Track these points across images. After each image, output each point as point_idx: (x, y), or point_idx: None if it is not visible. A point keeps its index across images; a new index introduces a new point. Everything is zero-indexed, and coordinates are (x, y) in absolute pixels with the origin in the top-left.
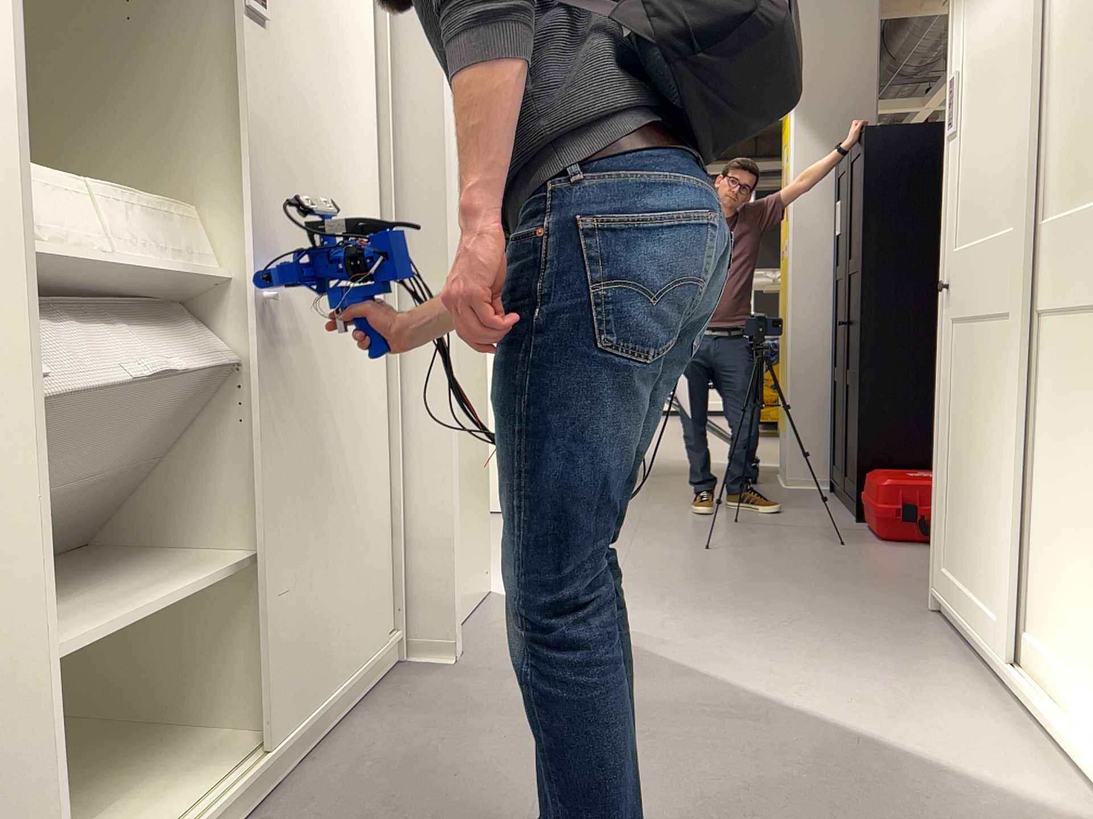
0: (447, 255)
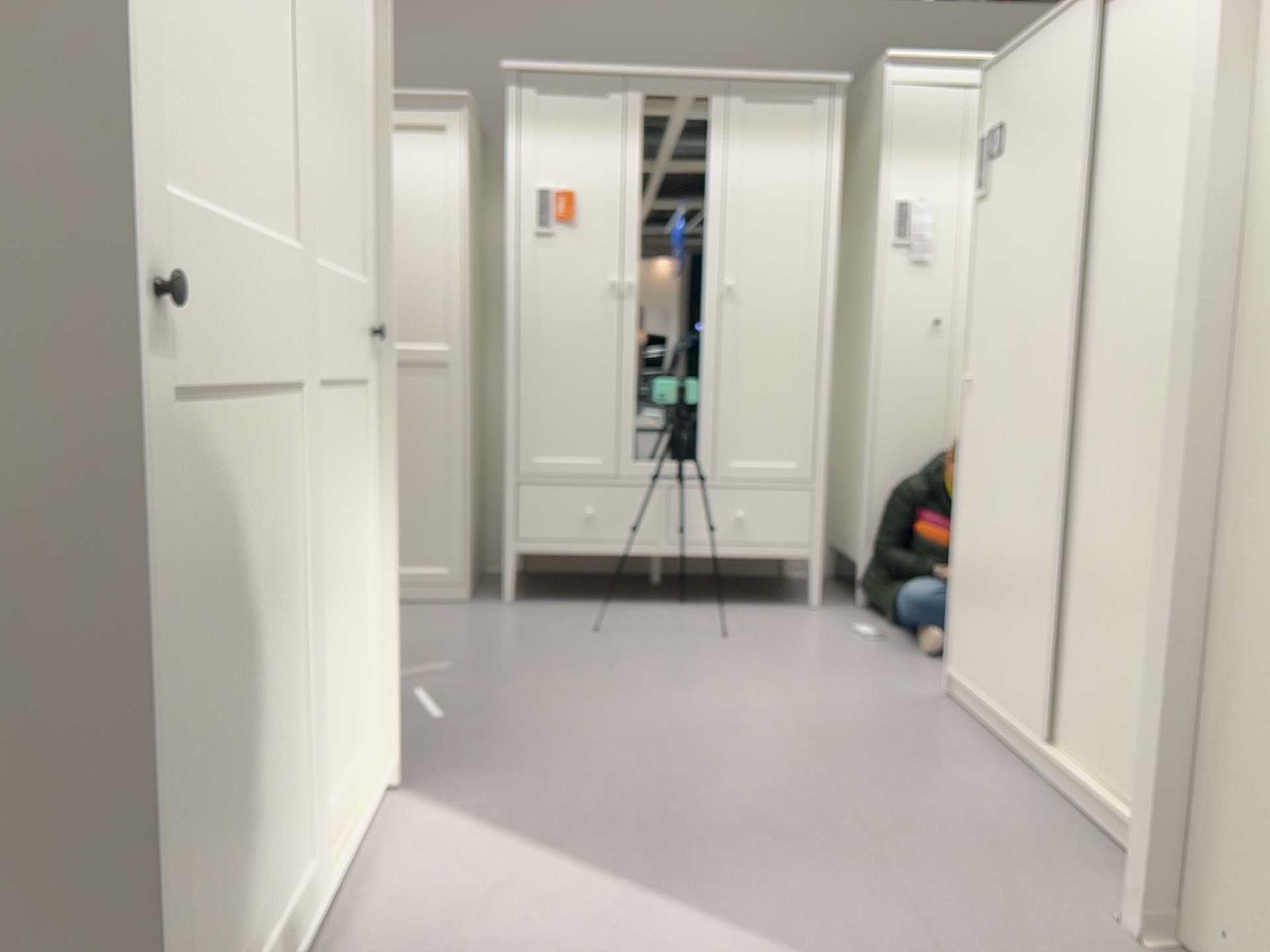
0: (1192, 300)
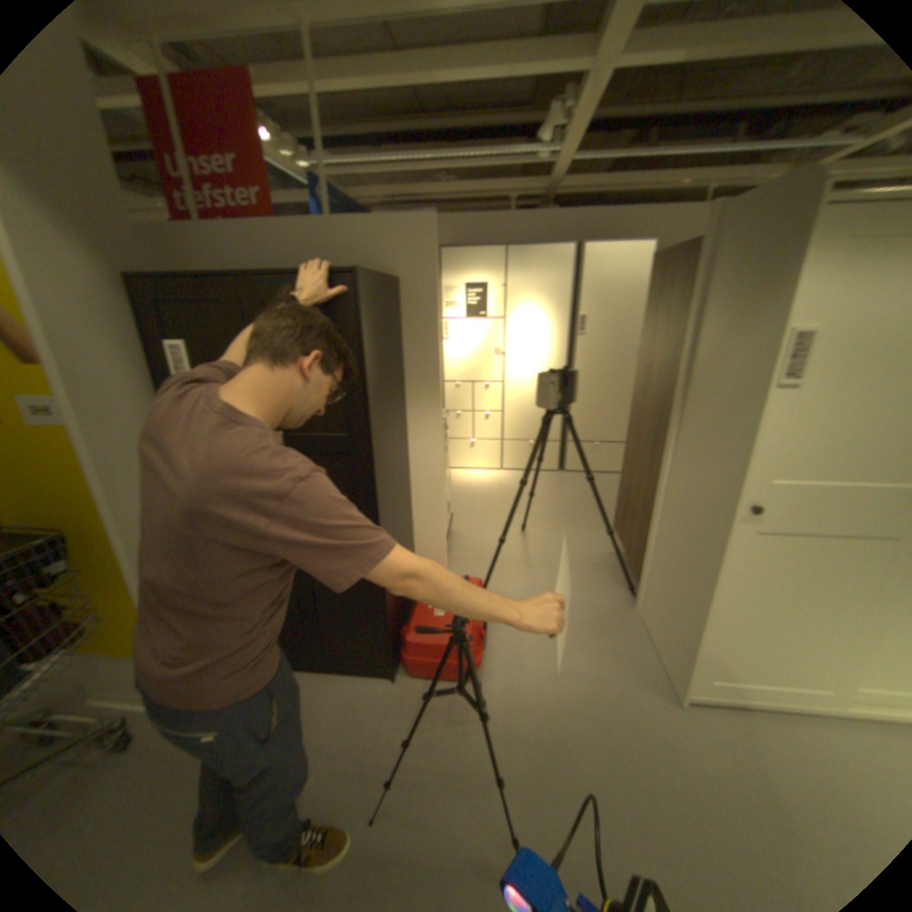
0: None
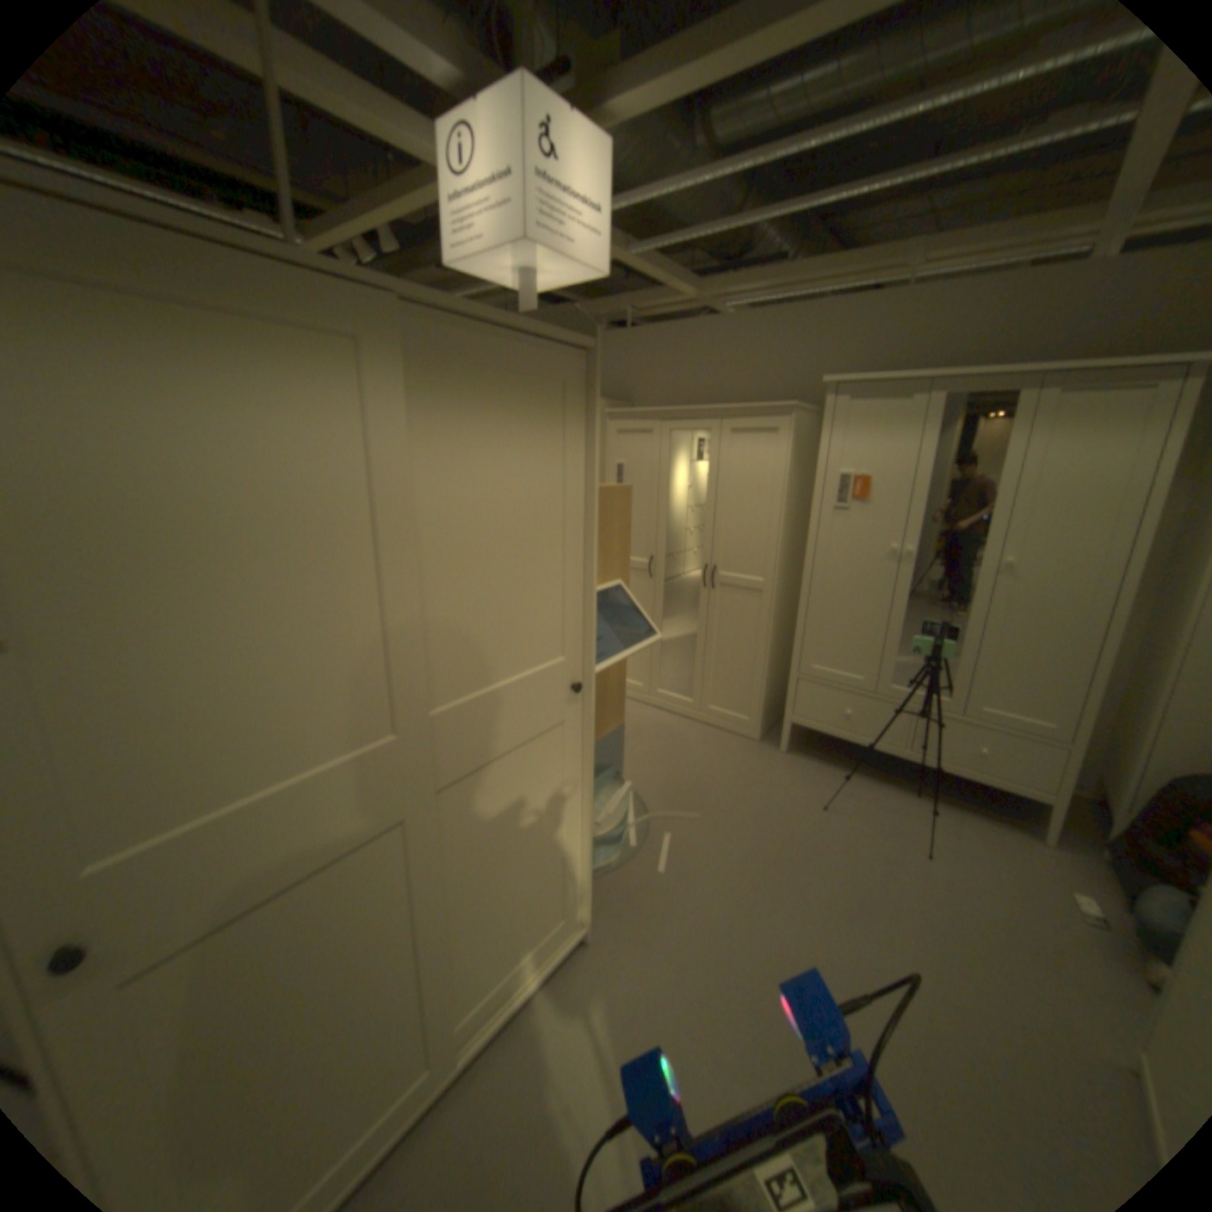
0: None
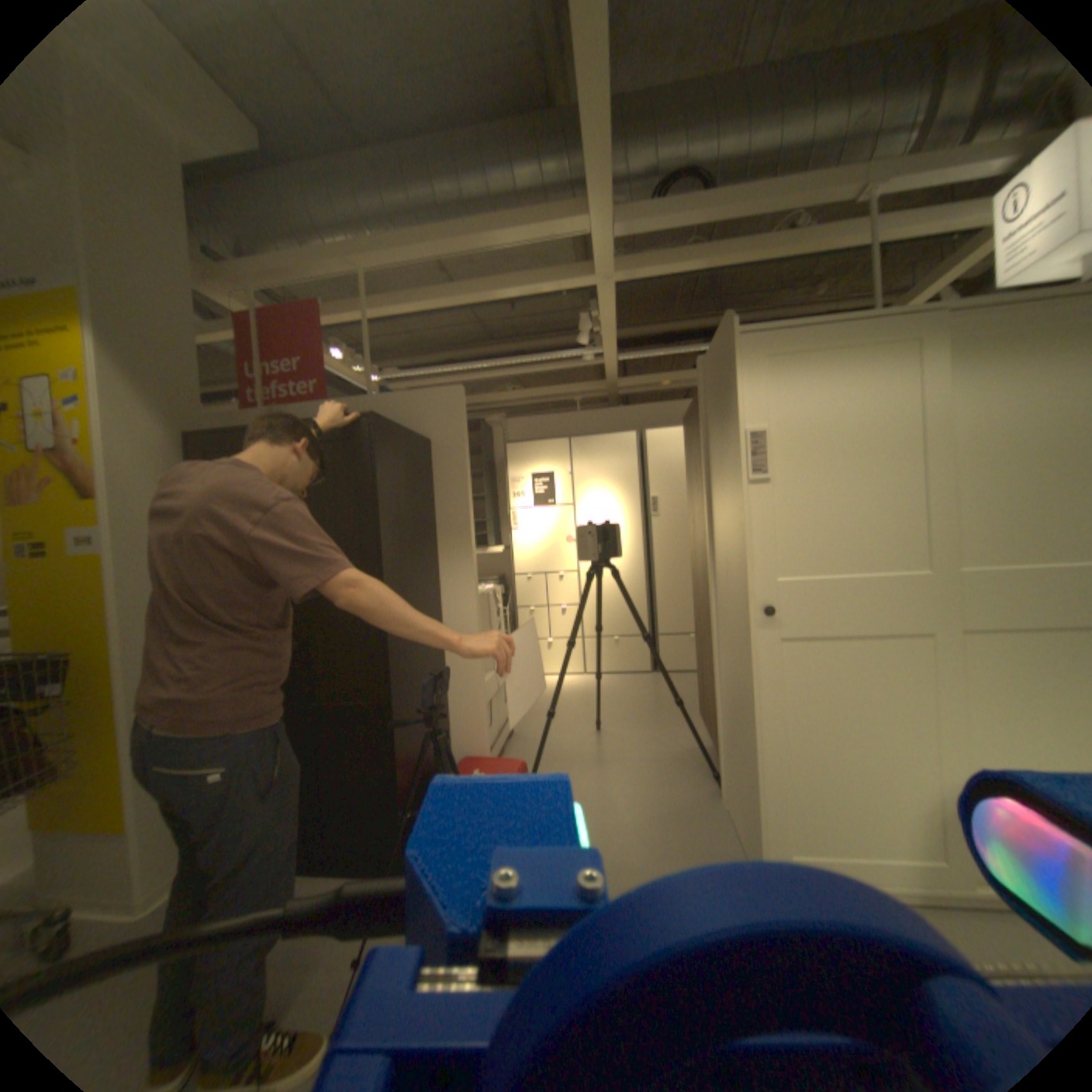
0: None
